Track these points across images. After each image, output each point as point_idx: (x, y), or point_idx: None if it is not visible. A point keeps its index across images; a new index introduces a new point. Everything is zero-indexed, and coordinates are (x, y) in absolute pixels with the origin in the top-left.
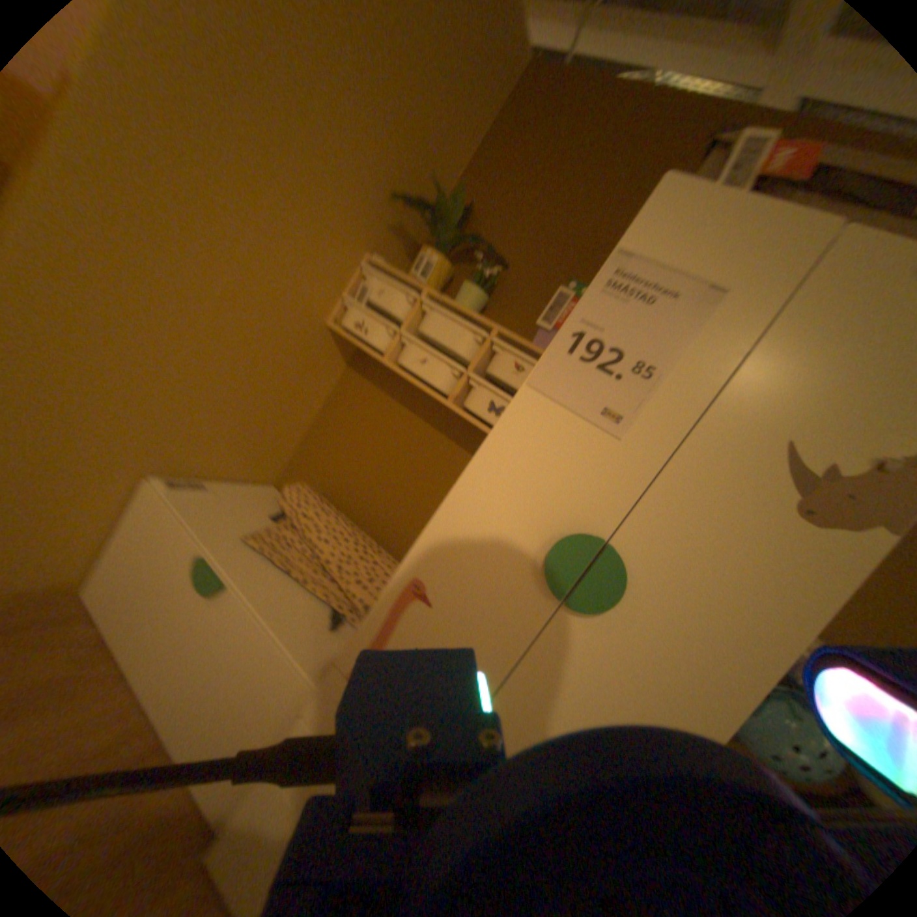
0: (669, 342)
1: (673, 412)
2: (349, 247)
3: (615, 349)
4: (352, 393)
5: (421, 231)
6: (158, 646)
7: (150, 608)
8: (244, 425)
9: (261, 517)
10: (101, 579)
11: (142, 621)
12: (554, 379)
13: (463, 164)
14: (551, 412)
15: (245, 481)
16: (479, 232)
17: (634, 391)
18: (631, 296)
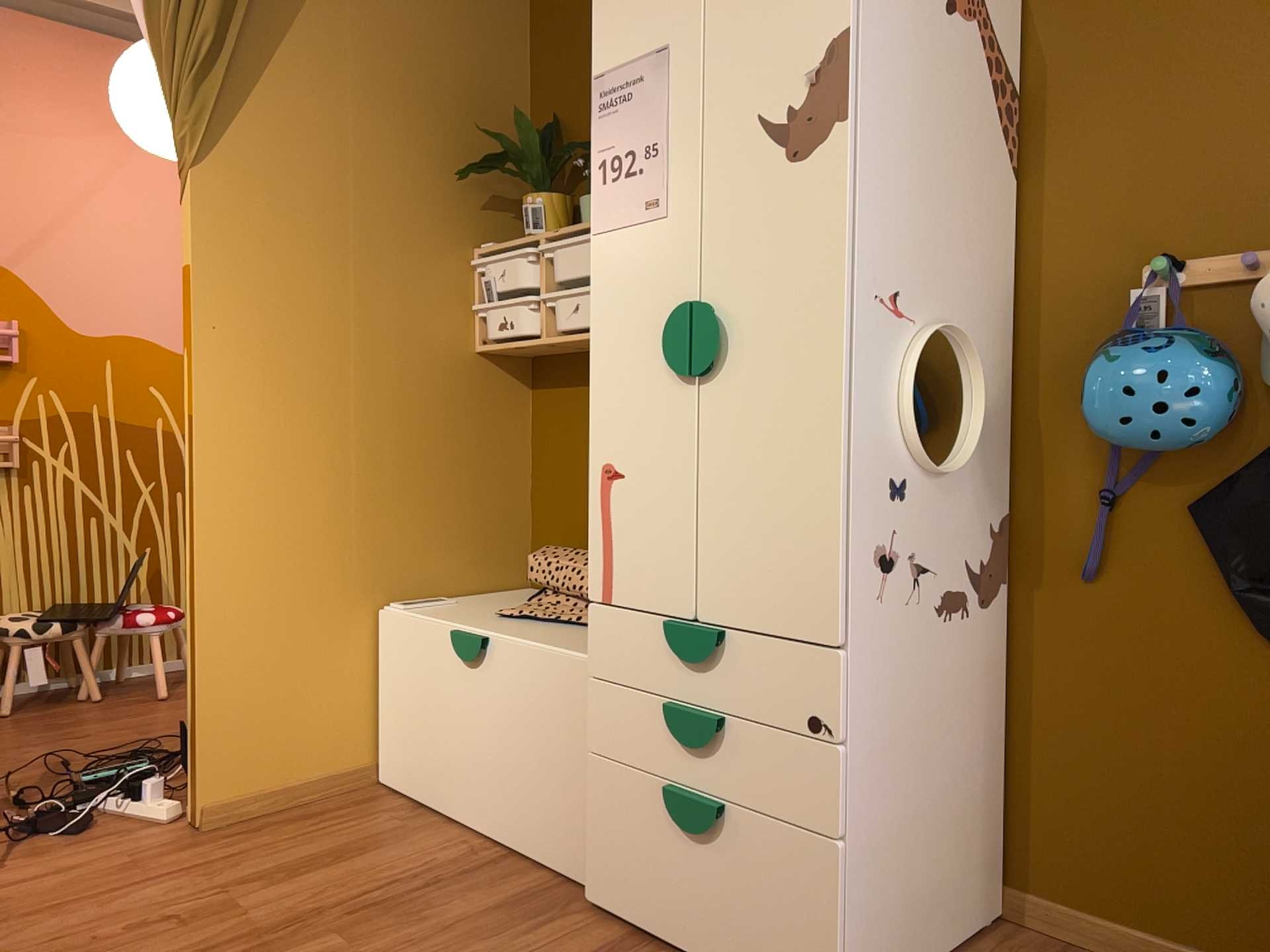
0: (654, 114)
1: (683, 161)
2: (450, 254)
3: (627, 151)
4: (550, 411)
5: (521, 185)
6: (464, 754)
7: (440, 724)
8: (450, 512)
9: (516, 603)
10: (389, 742)
11: (440, 745)
12: (605, 211)
13: (521, 86)
14: (617, 237)
15: (490, 590)
16: (575, 137)
17: (654, 170)
18: (616, 104)
